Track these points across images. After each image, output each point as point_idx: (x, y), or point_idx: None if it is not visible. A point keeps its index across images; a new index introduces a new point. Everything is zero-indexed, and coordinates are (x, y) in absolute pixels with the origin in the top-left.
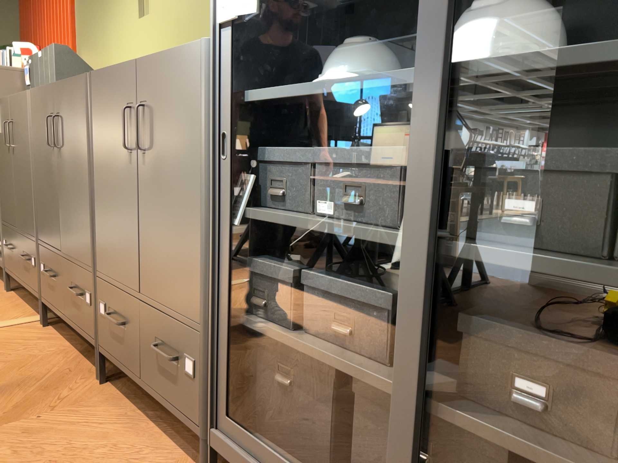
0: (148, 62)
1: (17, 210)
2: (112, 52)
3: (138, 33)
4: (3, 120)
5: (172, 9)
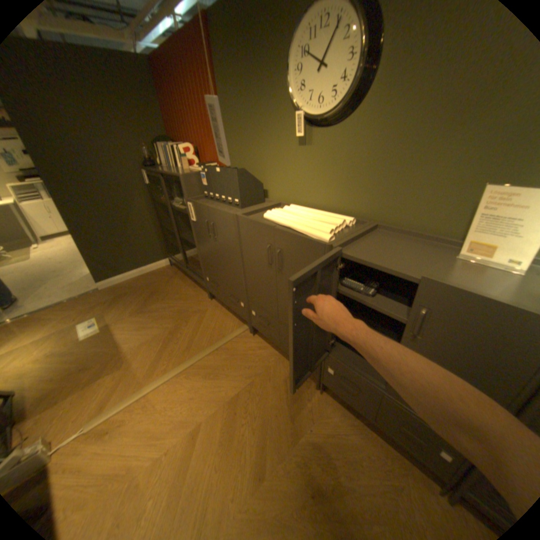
0: (444, 288)
1: (222, 271)
2: (265, 162)
3: (298, 156)
4: (200, 215)
5: (343, 148)
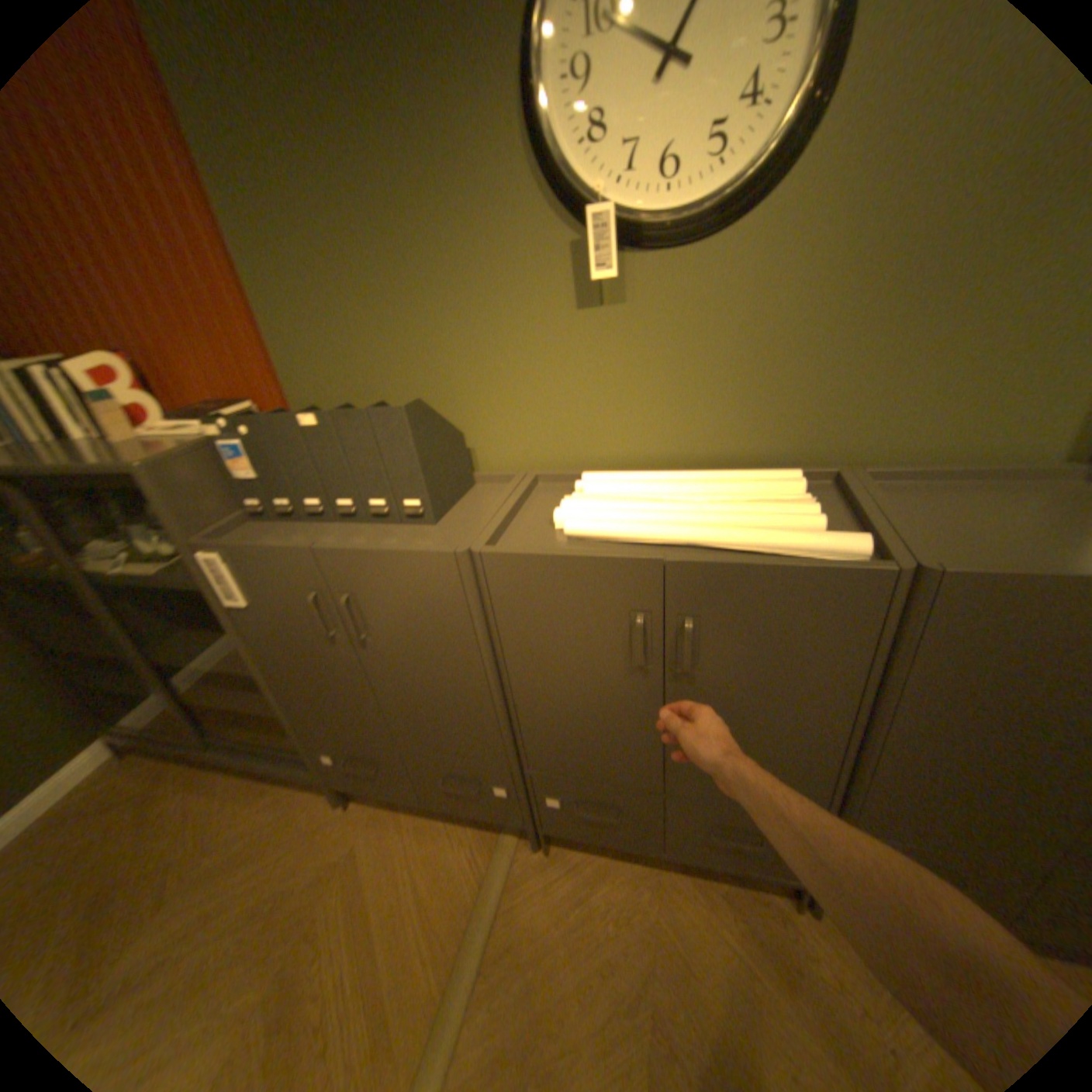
0: None
1: (400, 725)
2: (452, 370)
3: (578, 339)
4: (276, 583)
5: (736, 298)
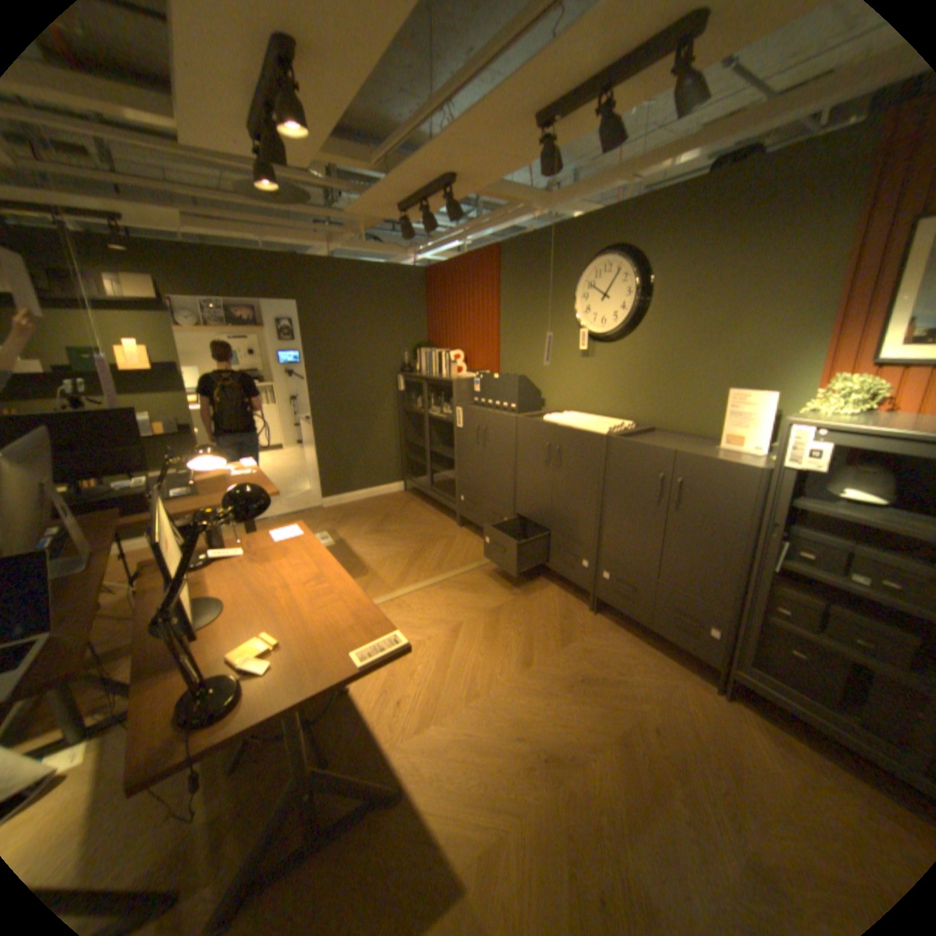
0: (692, 458)
1: (486, 484)
2: (545, 371)
3: (580, 367)
4: (471, 421)
5: (624, 361)
